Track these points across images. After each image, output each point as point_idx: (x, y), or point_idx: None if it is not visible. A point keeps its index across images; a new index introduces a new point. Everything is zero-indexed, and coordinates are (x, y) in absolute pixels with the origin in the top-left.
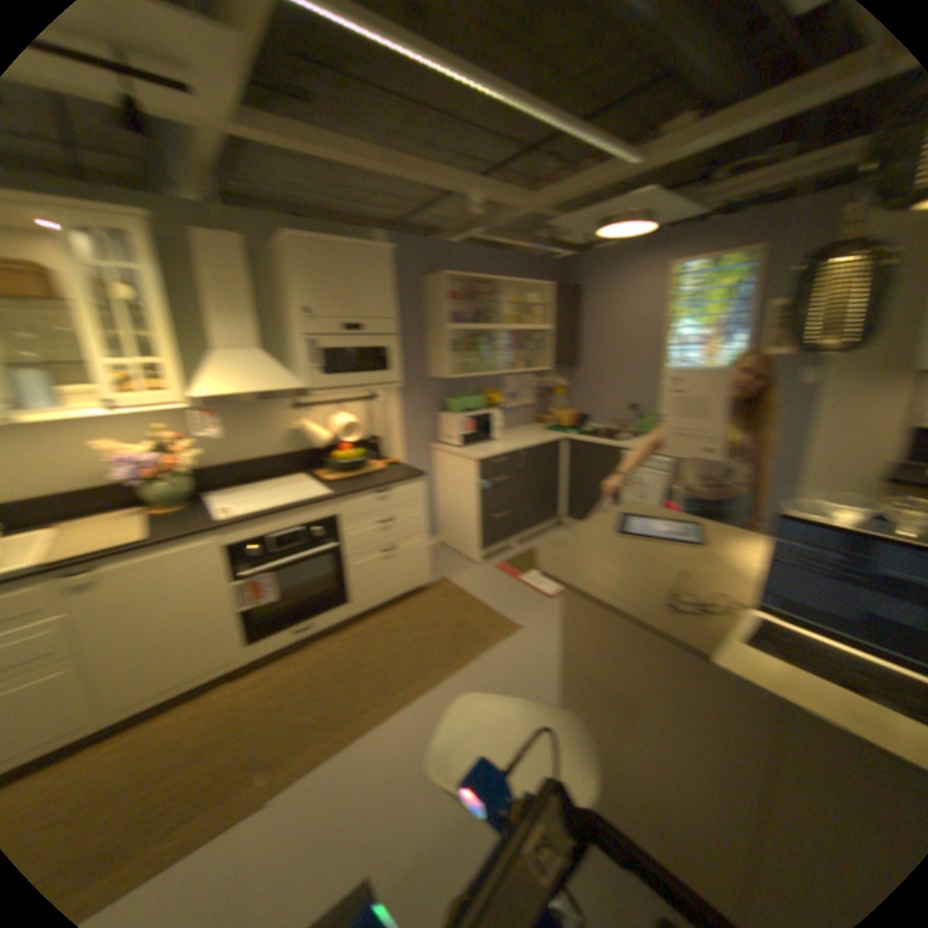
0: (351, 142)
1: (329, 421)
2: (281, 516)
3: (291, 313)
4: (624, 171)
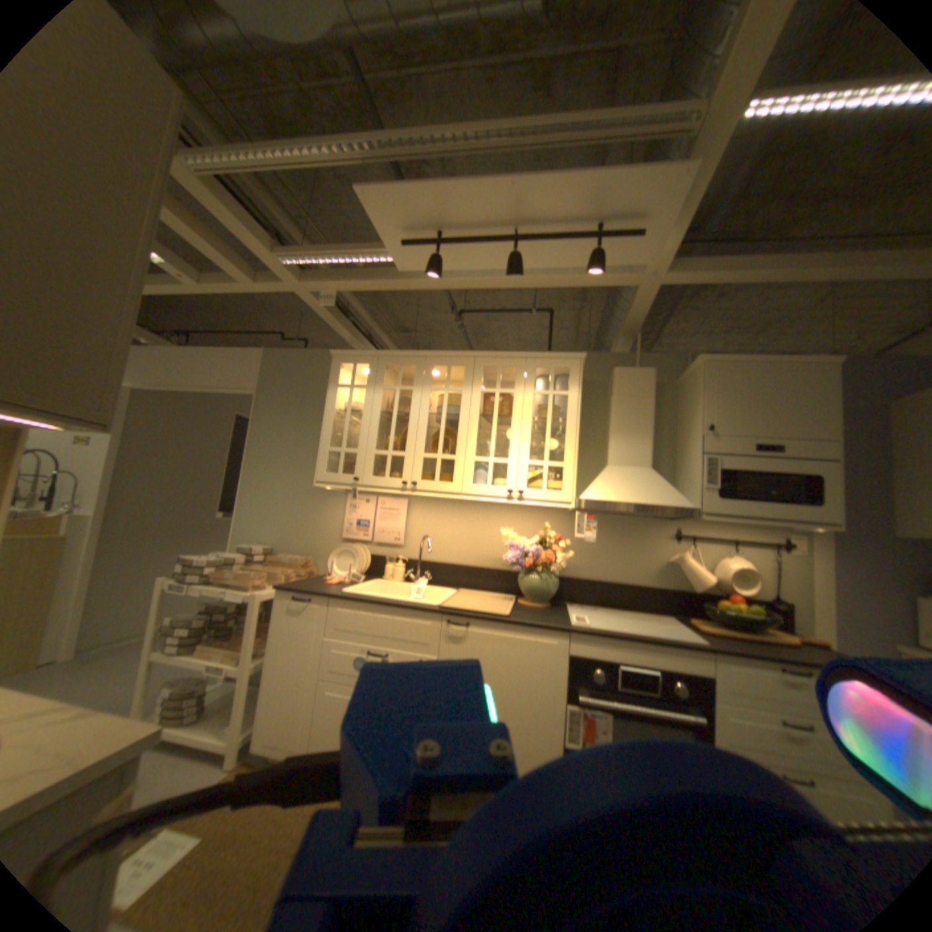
0: (799, 255)
1: (723, 563)
2: (644, 648)
3: (697, 431)
4: None
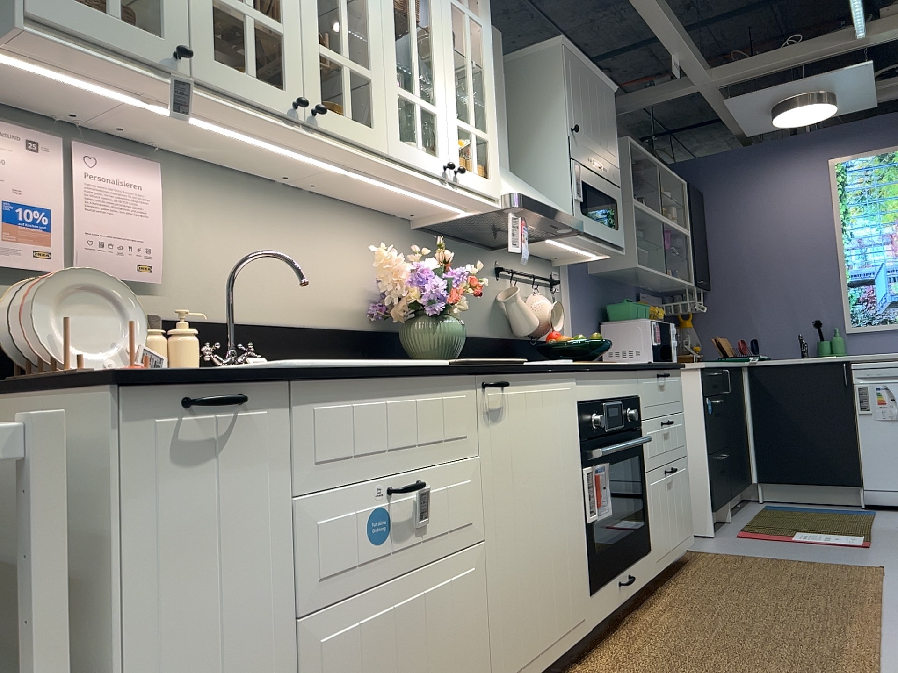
0: None
1: (535, 301)
2: (613, 376)
3: (558, 133)
4: (842, 45)
